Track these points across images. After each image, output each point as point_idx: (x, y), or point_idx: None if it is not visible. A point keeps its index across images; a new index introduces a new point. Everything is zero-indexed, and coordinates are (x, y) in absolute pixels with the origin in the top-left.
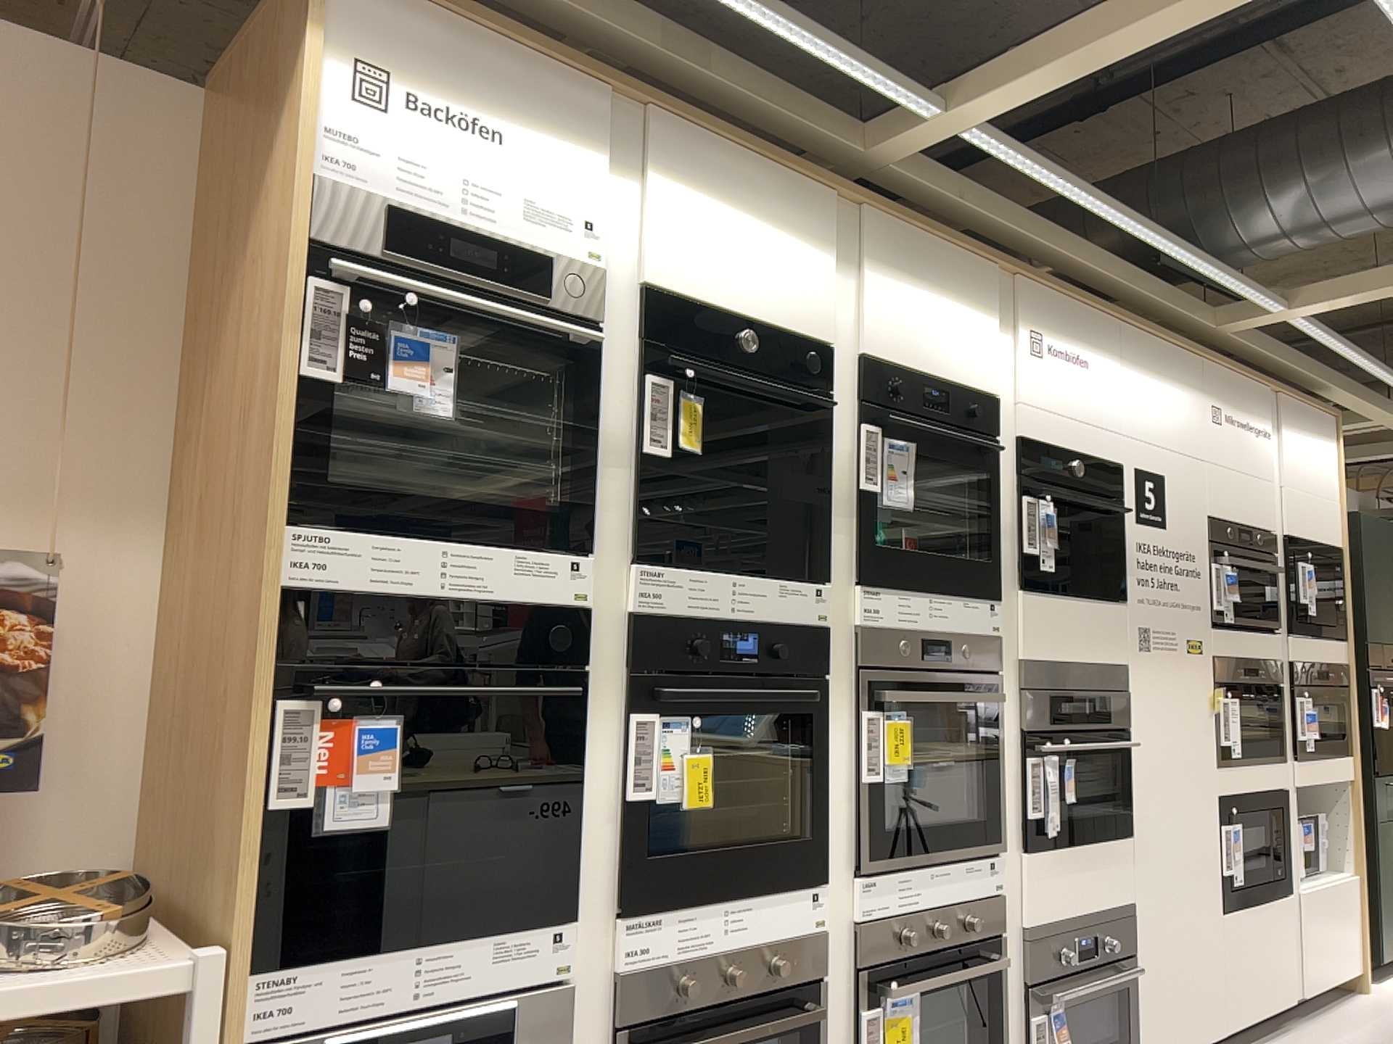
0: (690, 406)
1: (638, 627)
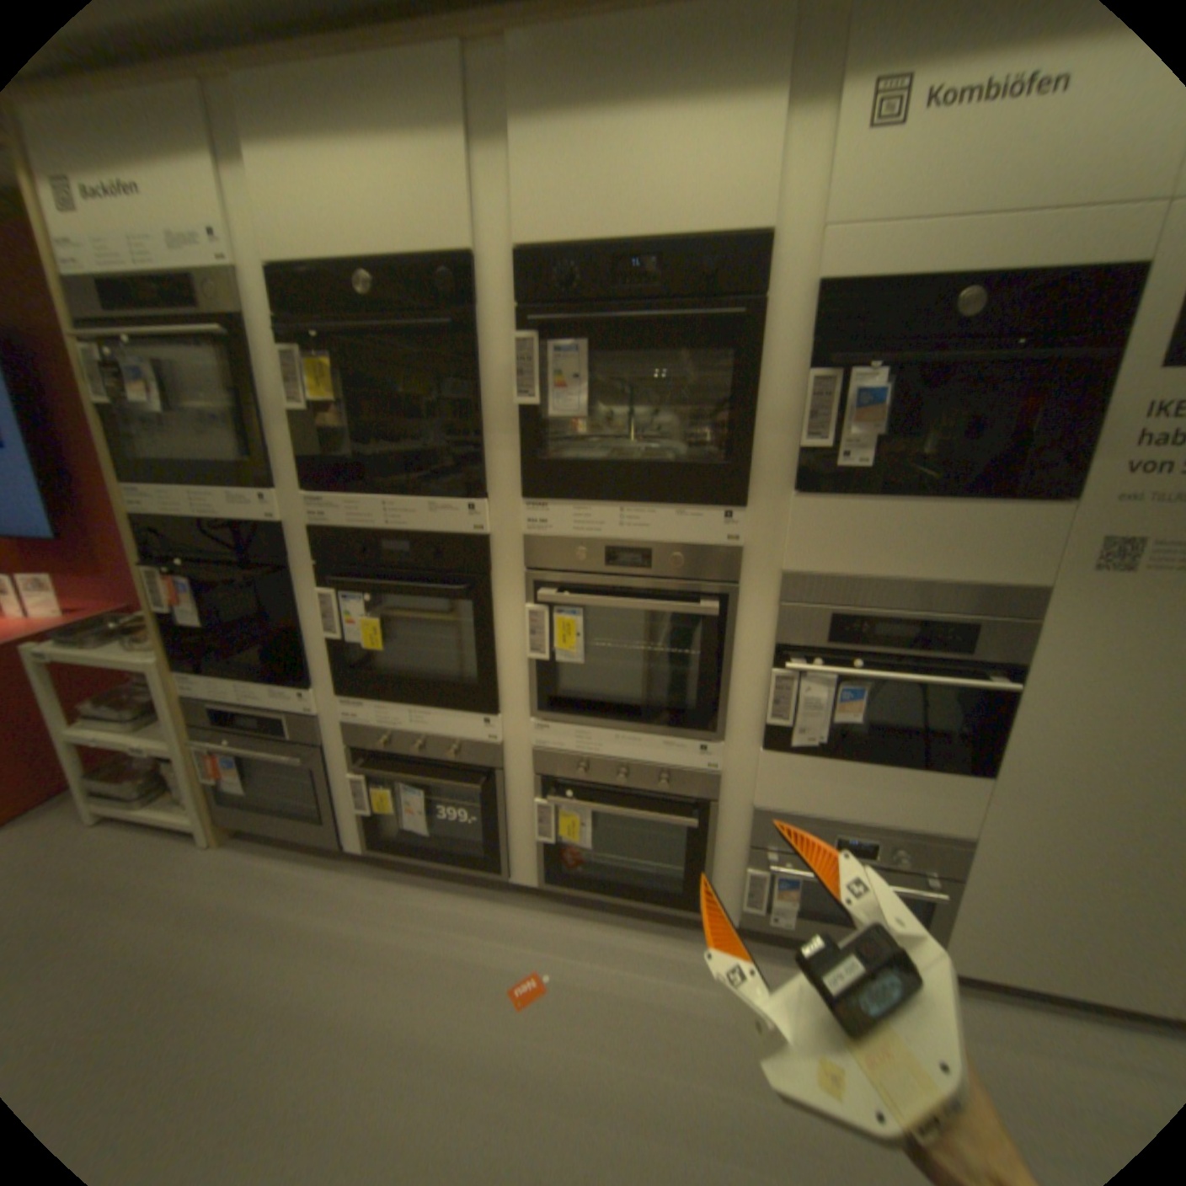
0: (309, 363)
1: (311, 539)
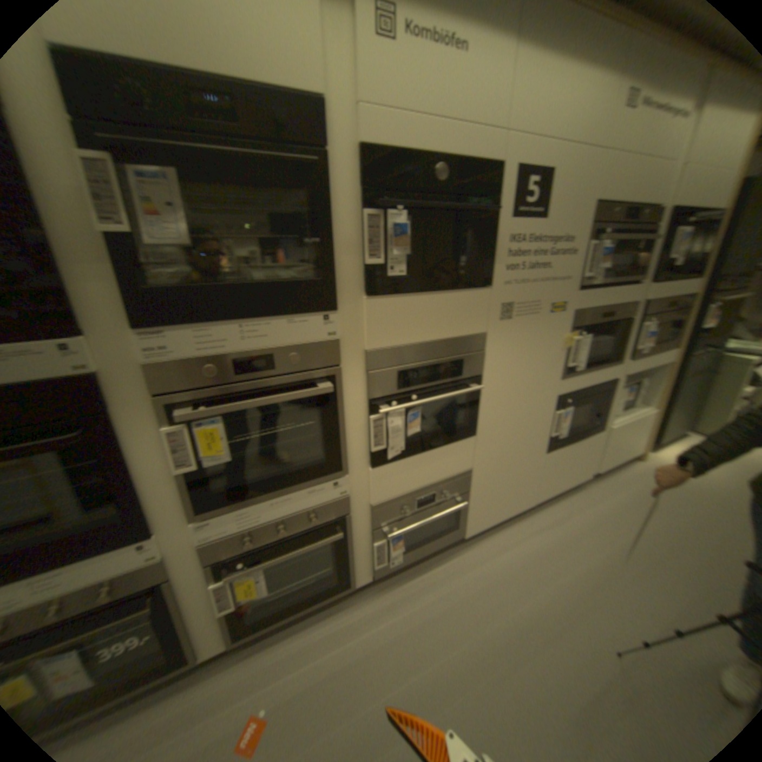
0: None
1: None
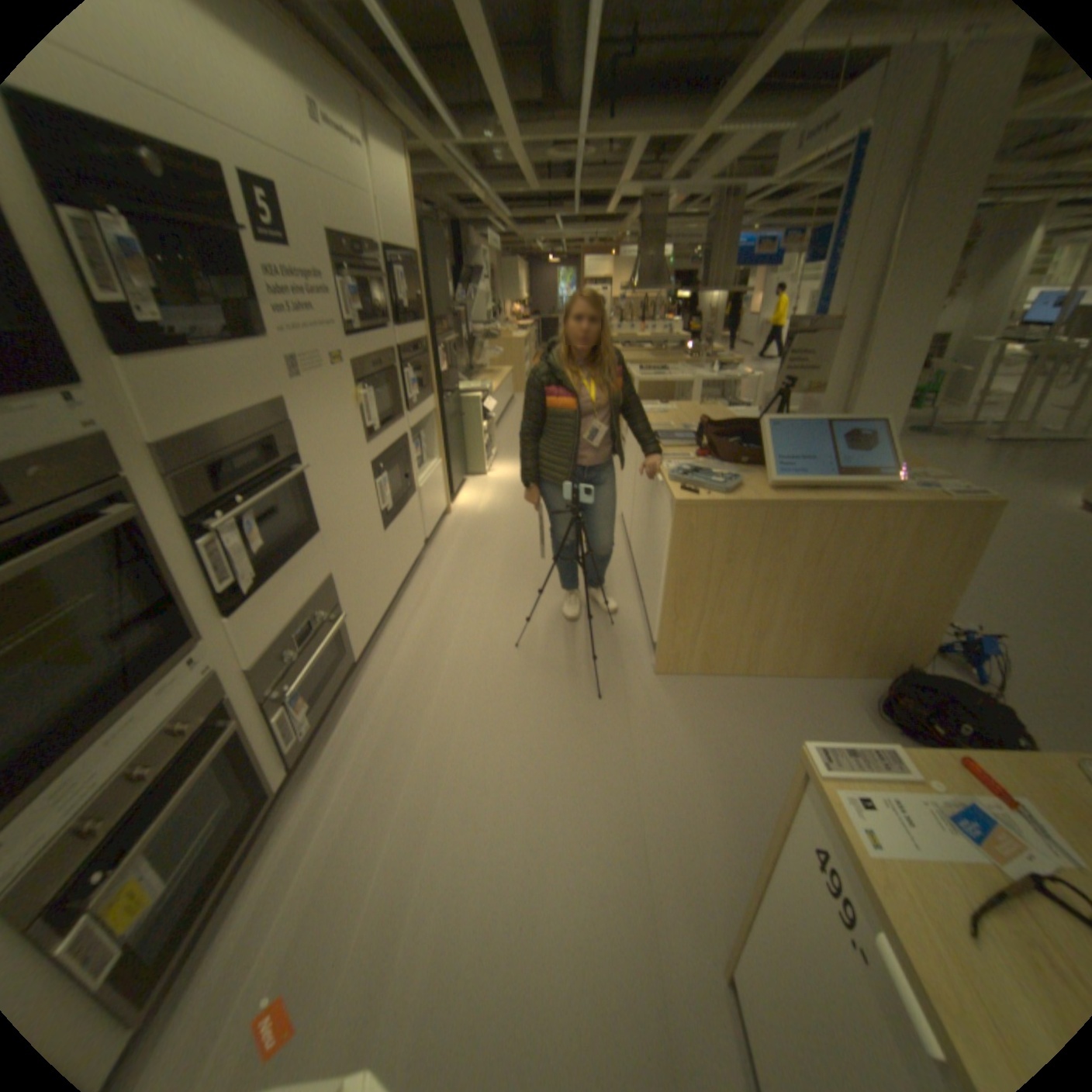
0: None
1: None
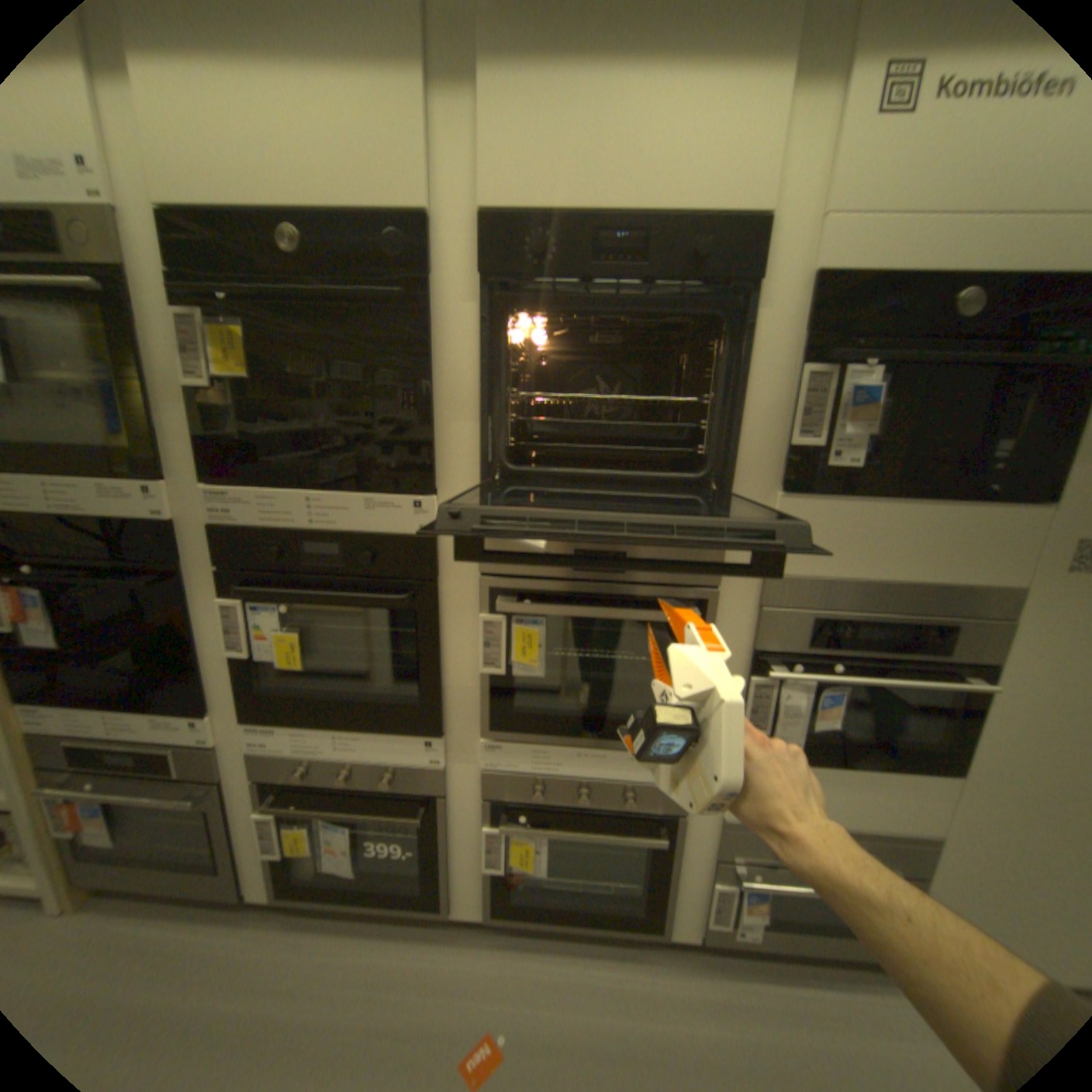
0: (214, 327)
1: (211, 539)
